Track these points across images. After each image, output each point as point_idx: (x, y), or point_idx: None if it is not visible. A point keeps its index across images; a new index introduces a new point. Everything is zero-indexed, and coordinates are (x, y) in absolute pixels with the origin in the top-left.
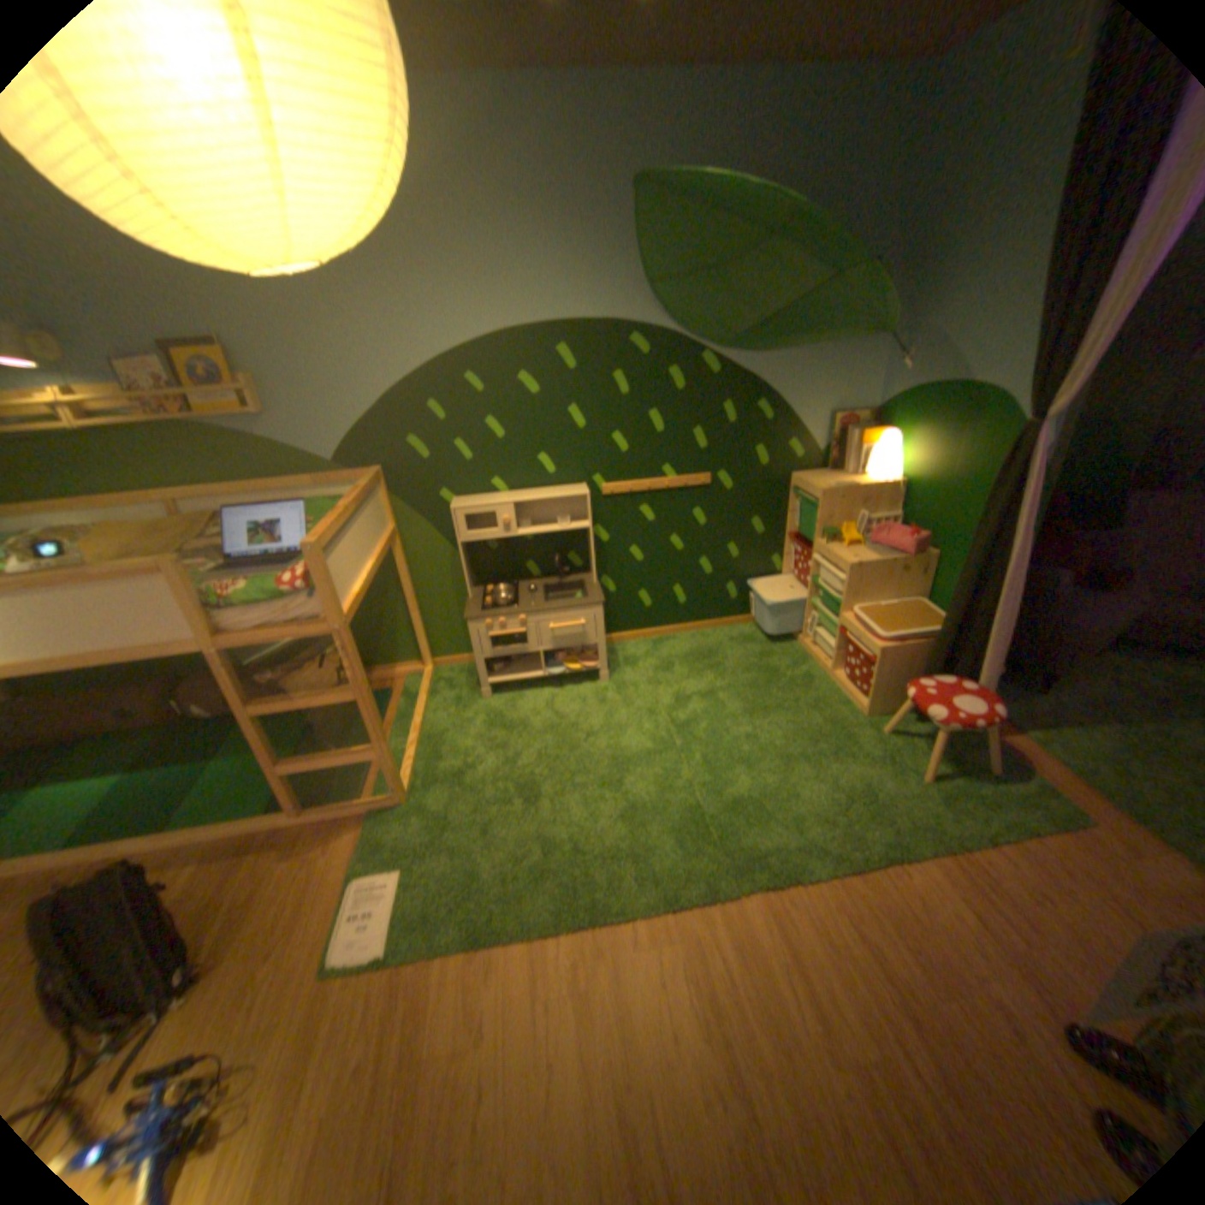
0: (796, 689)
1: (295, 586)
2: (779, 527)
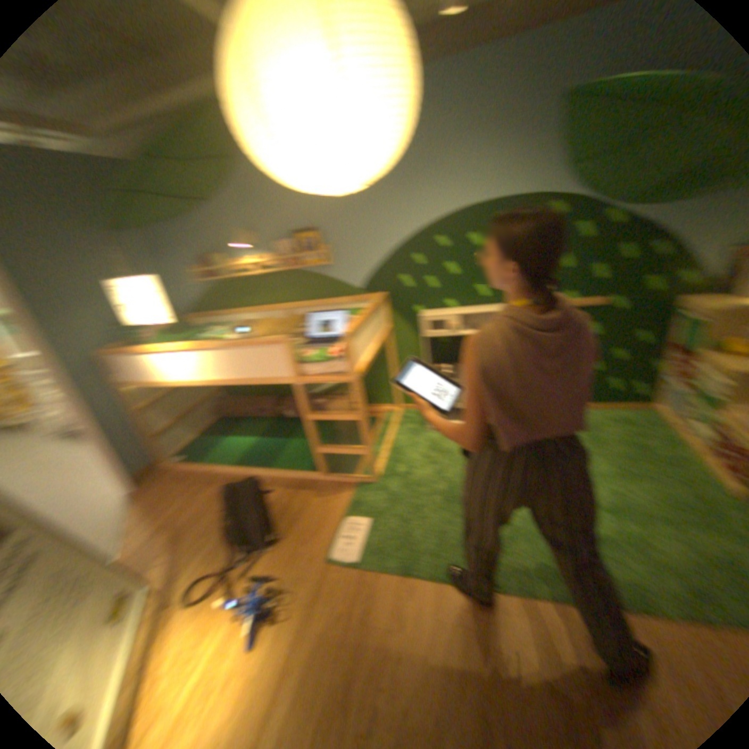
0: (666, 466)
1: (334, 355)
2: (665, 338)
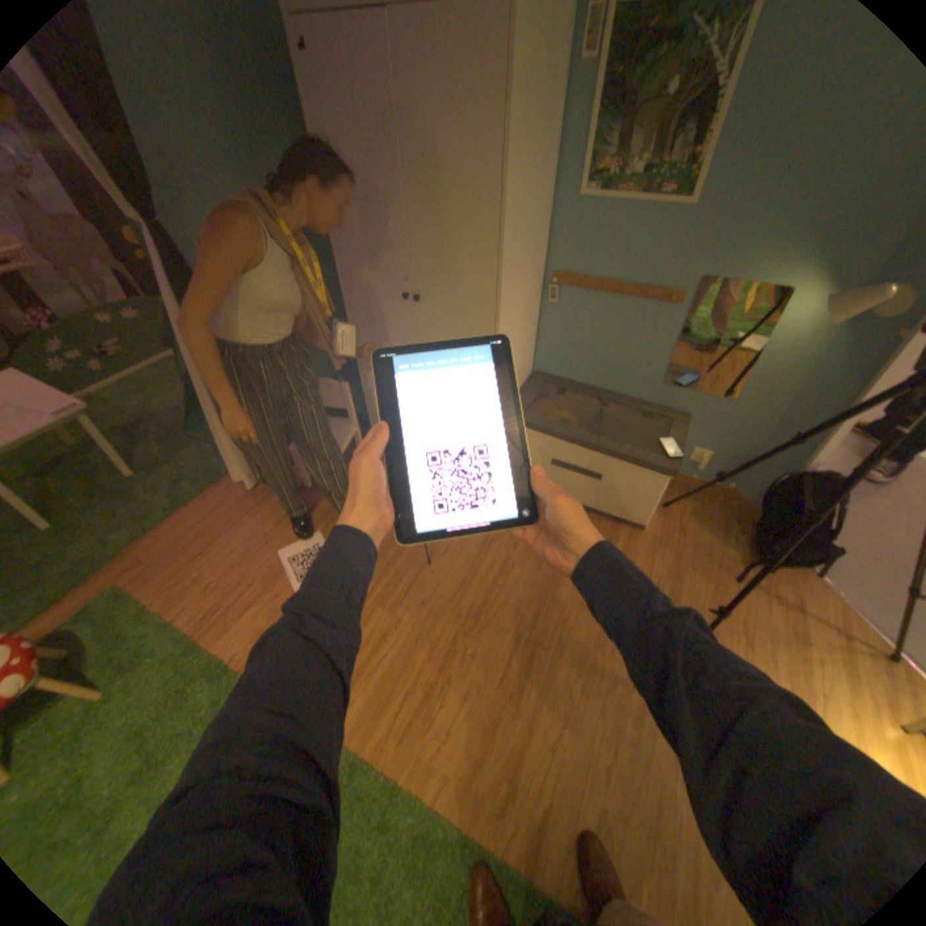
0: None
1: None
2: None
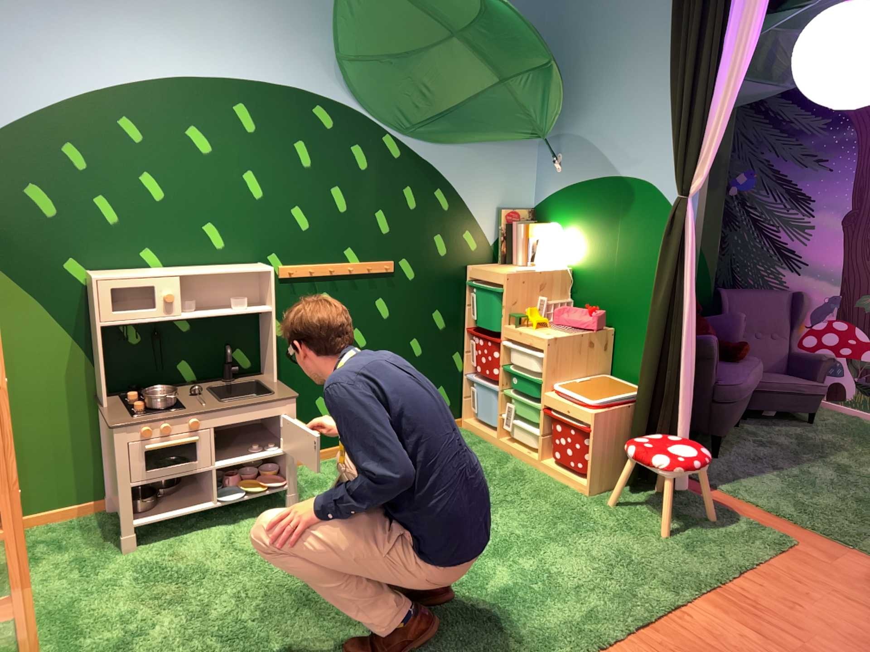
0: (511, 483)
1: None
2: (460, 321)
